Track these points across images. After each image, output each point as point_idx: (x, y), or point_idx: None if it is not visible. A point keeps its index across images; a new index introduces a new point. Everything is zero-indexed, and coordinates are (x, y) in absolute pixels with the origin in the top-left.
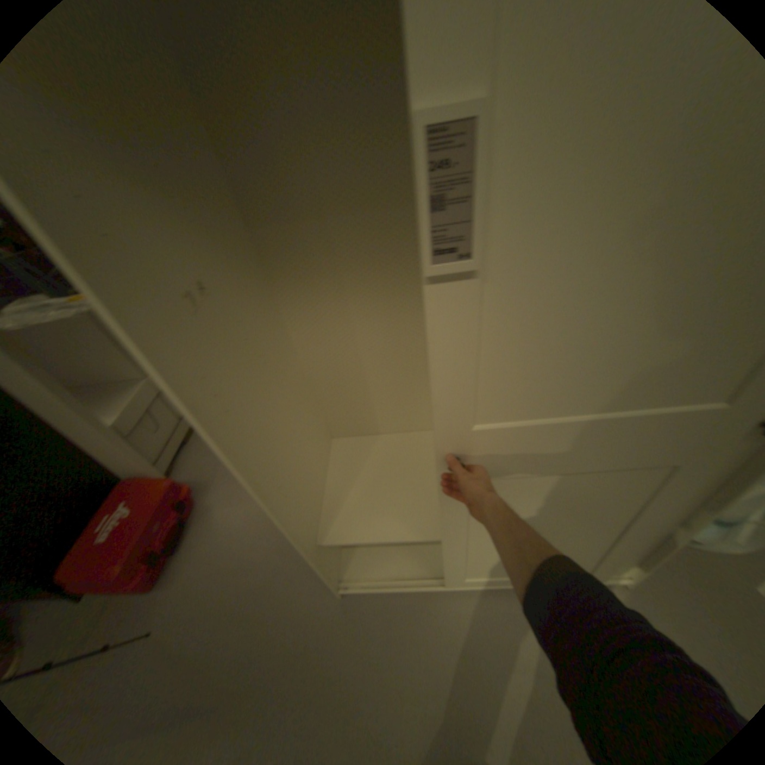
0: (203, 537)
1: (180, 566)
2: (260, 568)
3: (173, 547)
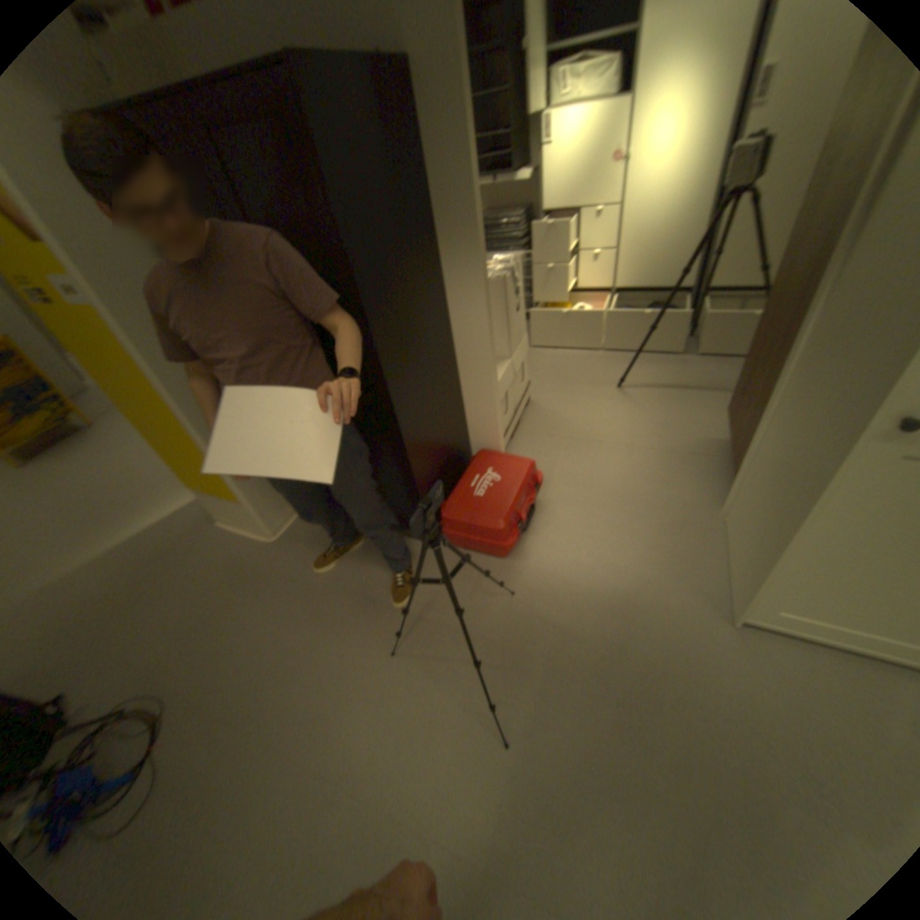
0: (554, 525)
1: (534, 544)
2: (628, 571)
3: (531, 524)
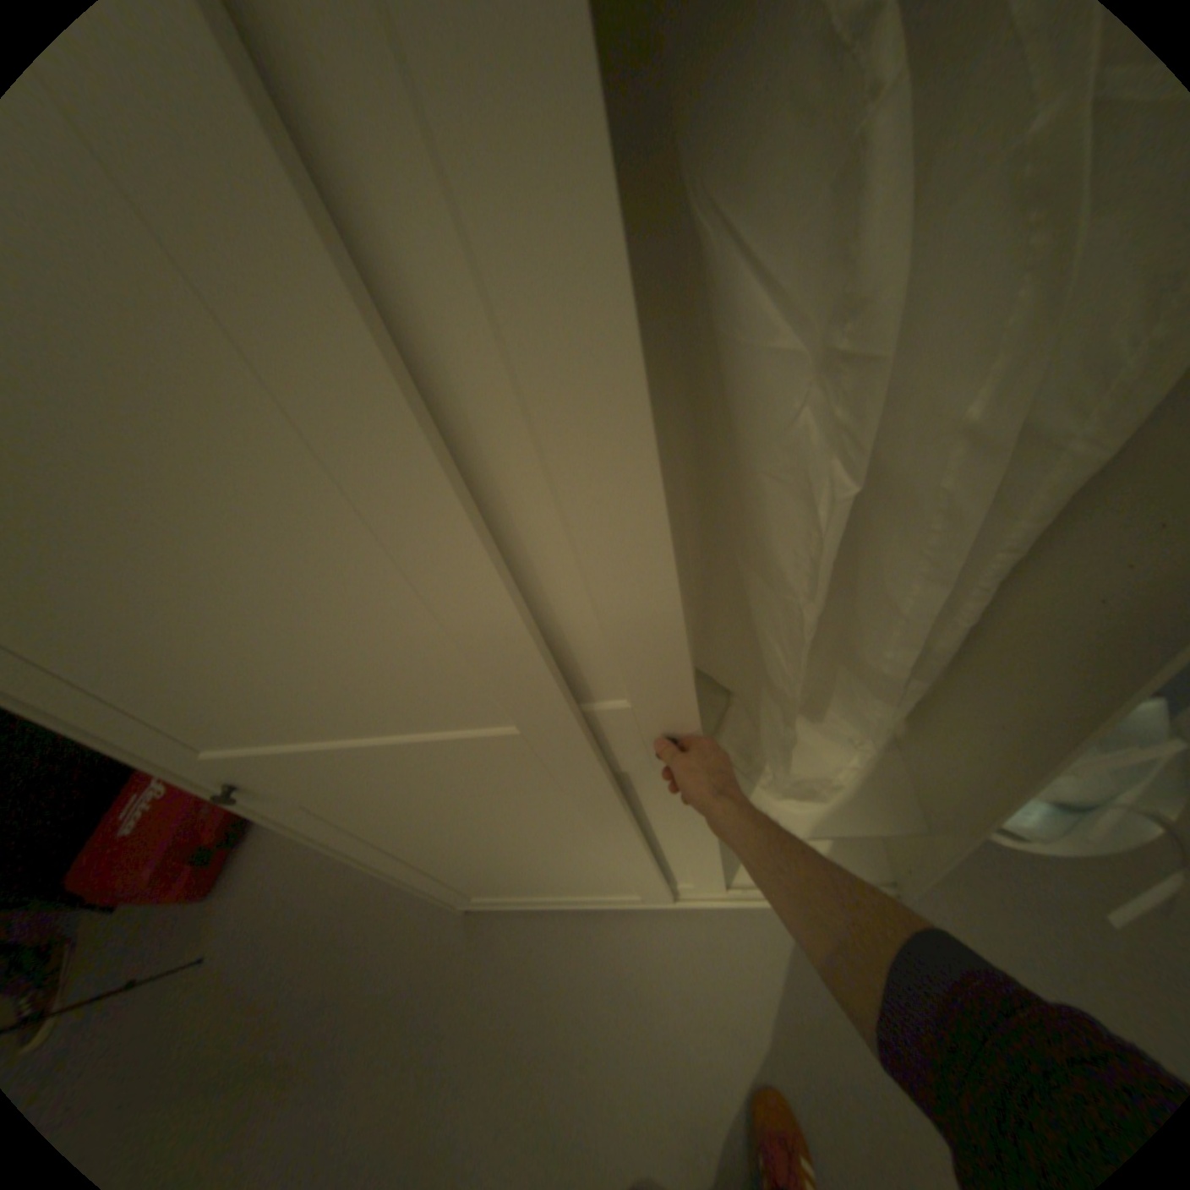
0: None
1: (250, 860)
2: None
3: (239, 834)
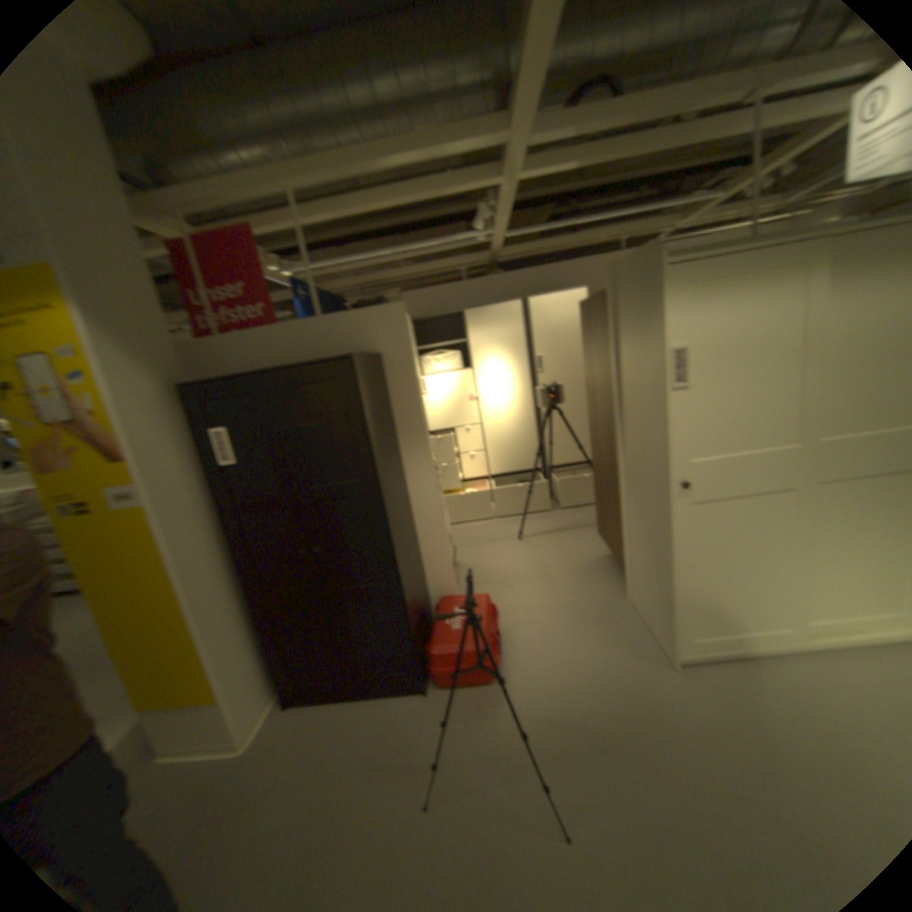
0: (517, 647)
1: (508, 666)
2: (588, 661)
3: (500, 648)
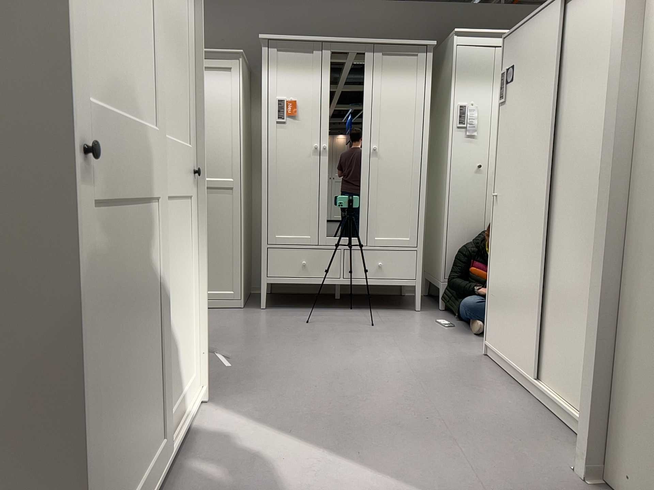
0: None
1: None
2: None
3: None
